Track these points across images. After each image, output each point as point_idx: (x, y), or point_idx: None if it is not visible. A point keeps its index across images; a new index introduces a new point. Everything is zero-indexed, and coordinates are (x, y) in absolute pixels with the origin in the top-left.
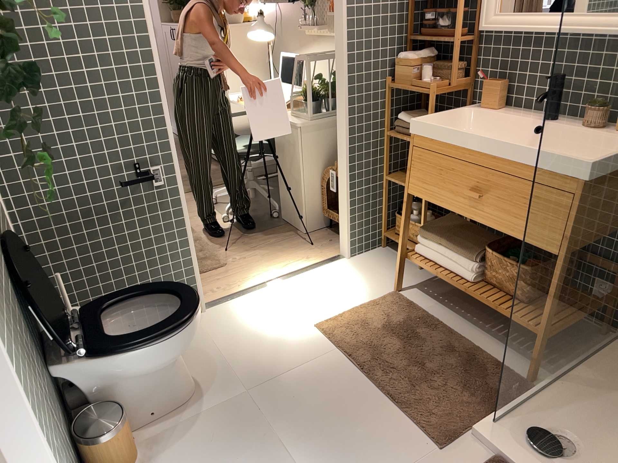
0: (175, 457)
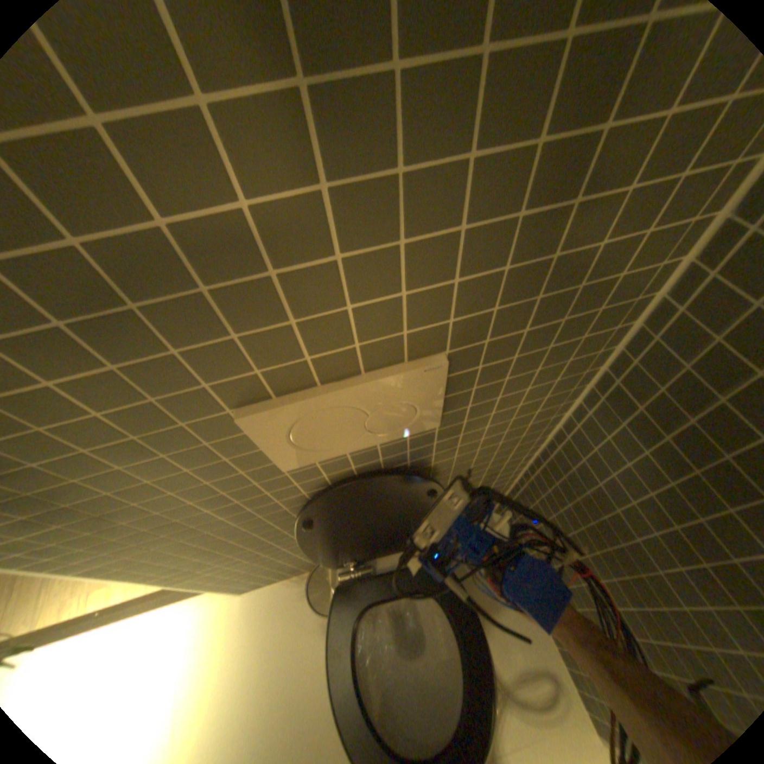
0: (322, 668)
